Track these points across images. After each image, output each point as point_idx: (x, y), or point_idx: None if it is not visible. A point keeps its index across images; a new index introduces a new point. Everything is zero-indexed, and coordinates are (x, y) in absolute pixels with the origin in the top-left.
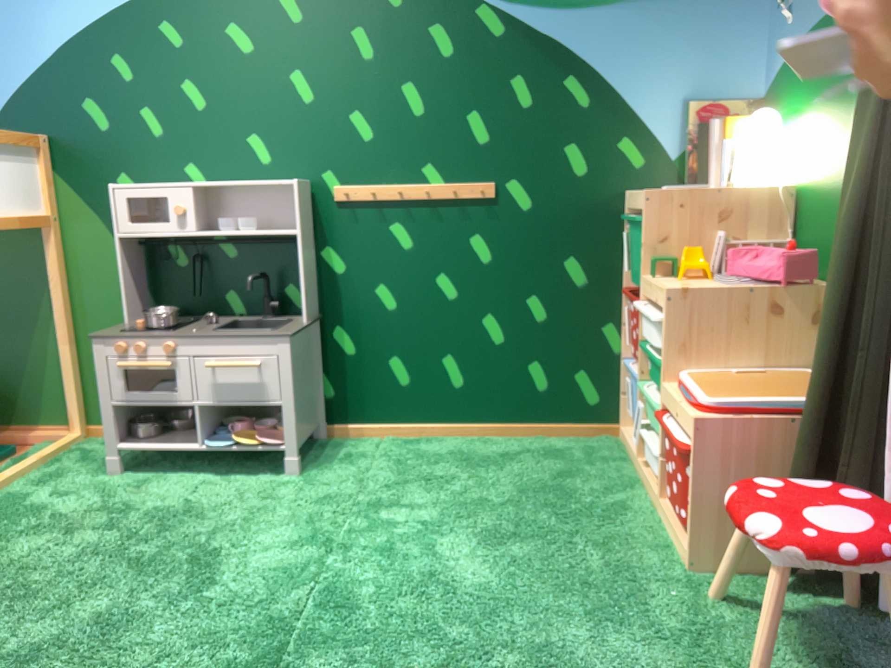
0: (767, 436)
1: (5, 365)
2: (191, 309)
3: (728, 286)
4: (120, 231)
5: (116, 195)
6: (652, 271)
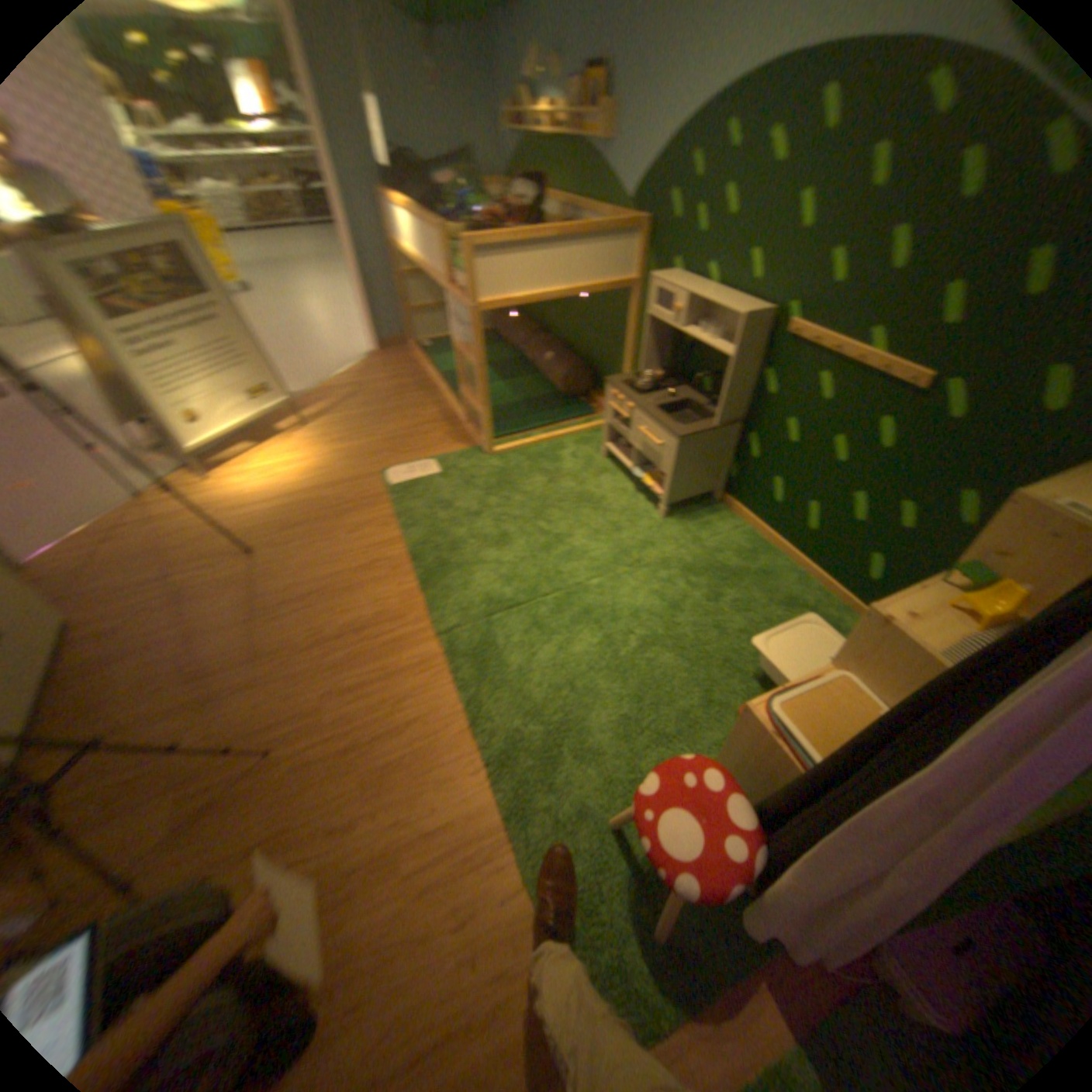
0: (782, 766)
1: (610, 364)
2: (685, 375)
3: (944, 654)
4: (650, 312)
5: (655, 285)
6: (967, 574)
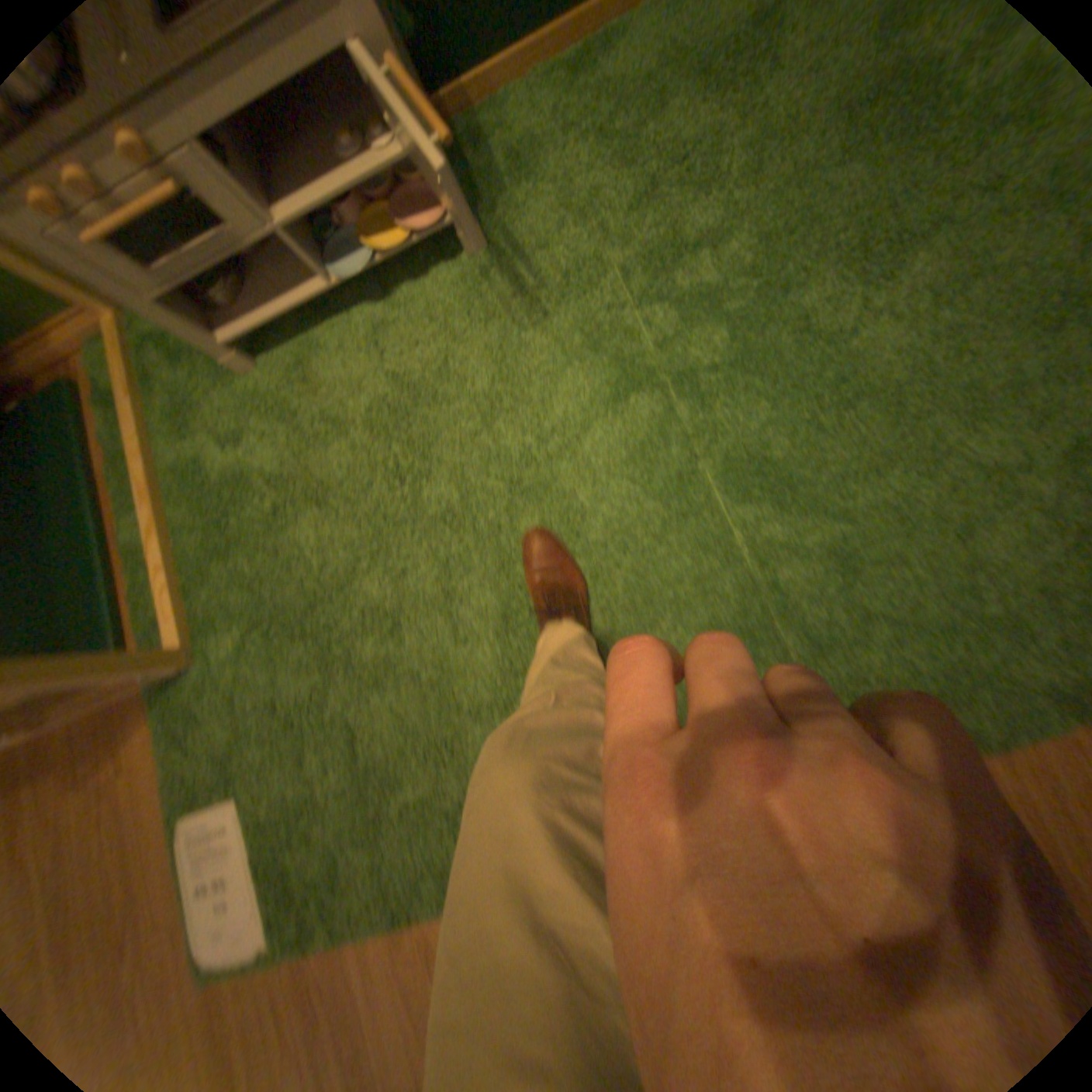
0: None
1: None
2: None
3: None
4: None
5: None
6: None
